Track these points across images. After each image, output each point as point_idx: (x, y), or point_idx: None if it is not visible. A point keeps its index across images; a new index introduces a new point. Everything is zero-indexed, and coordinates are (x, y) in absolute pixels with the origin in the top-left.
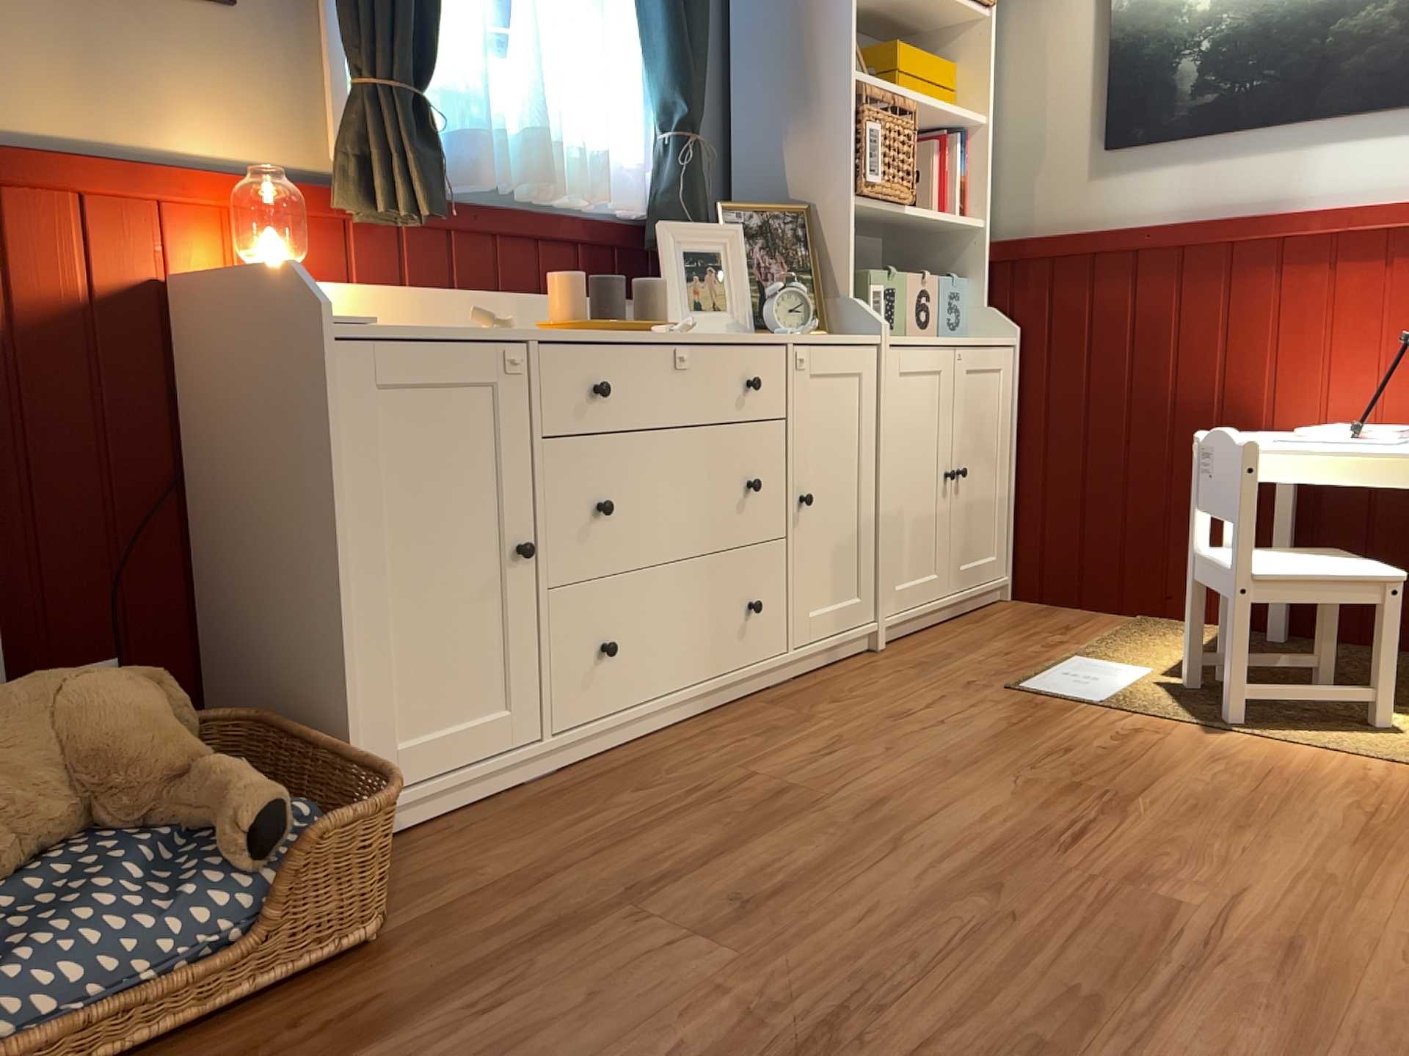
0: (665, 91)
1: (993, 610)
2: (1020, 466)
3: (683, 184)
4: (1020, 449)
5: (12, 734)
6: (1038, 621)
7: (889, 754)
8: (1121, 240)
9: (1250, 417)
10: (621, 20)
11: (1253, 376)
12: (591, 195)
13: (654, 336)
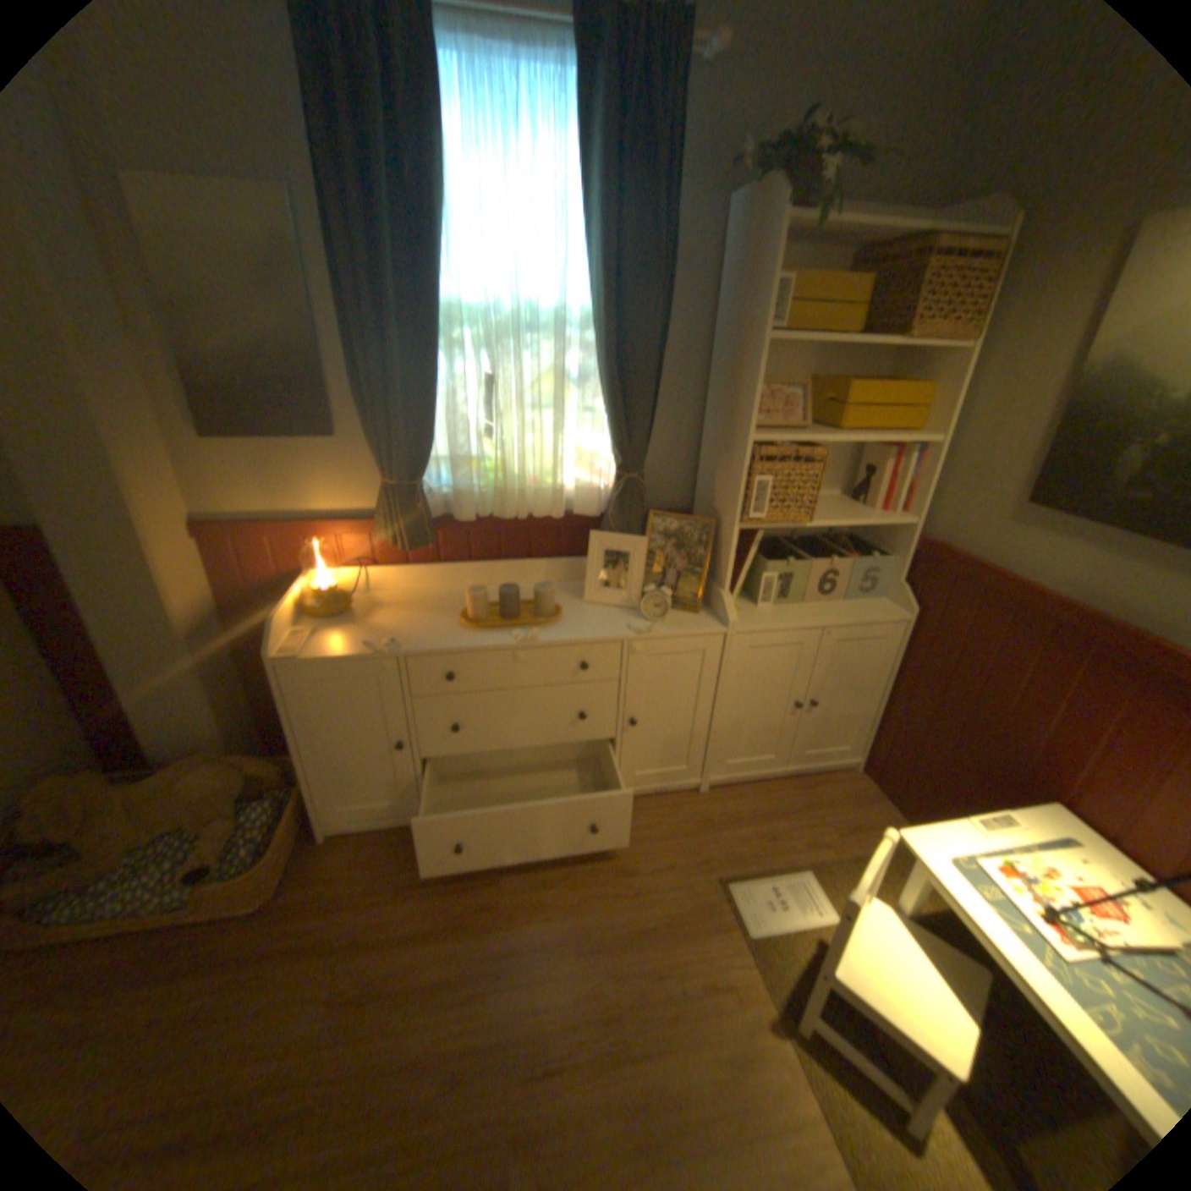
0: (612, 444)
1: (833, 781)
2: (891, 701)
3: (615, 507)
4: (895, 690)
5: (162, 792)
6: (846, 812)
7: (573, 909)
8: (1011, 588)
9: (1062, 791)
10: (594, 393)
11: (1078, 763)
12: (550, 514)
13: (502, 643)
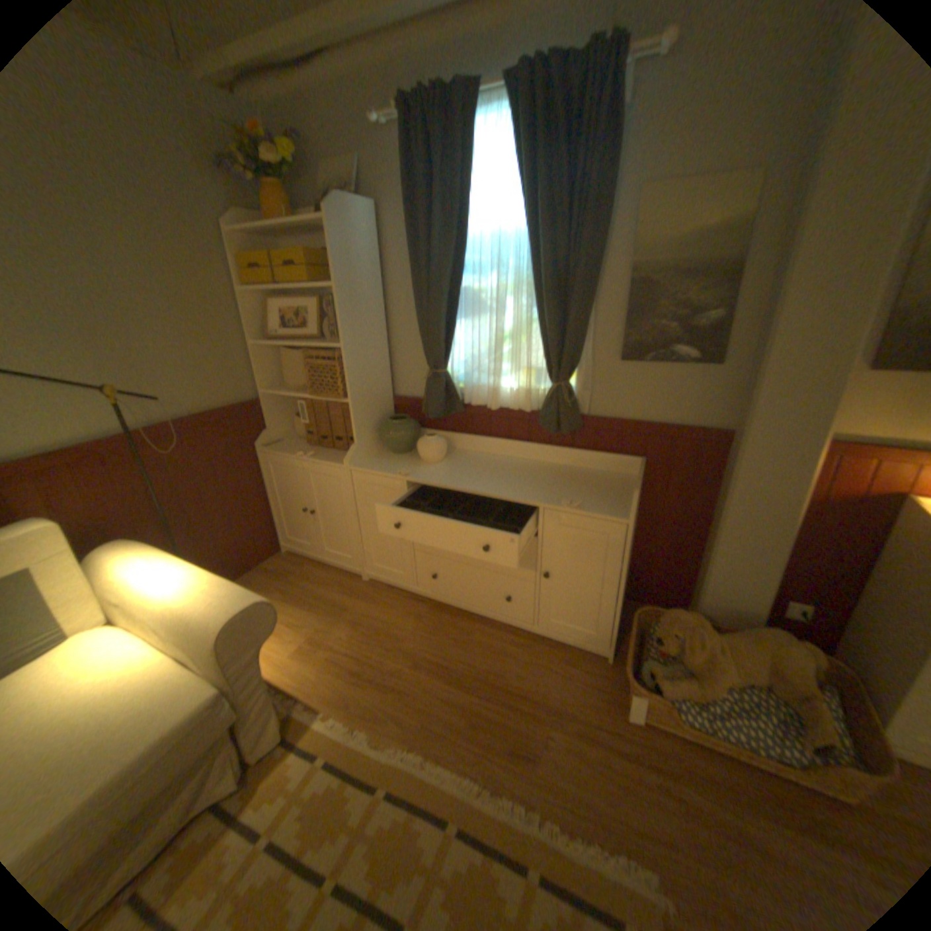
0: None
1: None
2: None
3: None
4: None
5: (760, 655)
6: None
7: None
8: None
9: None
10: None
11: None
12: None
13: None
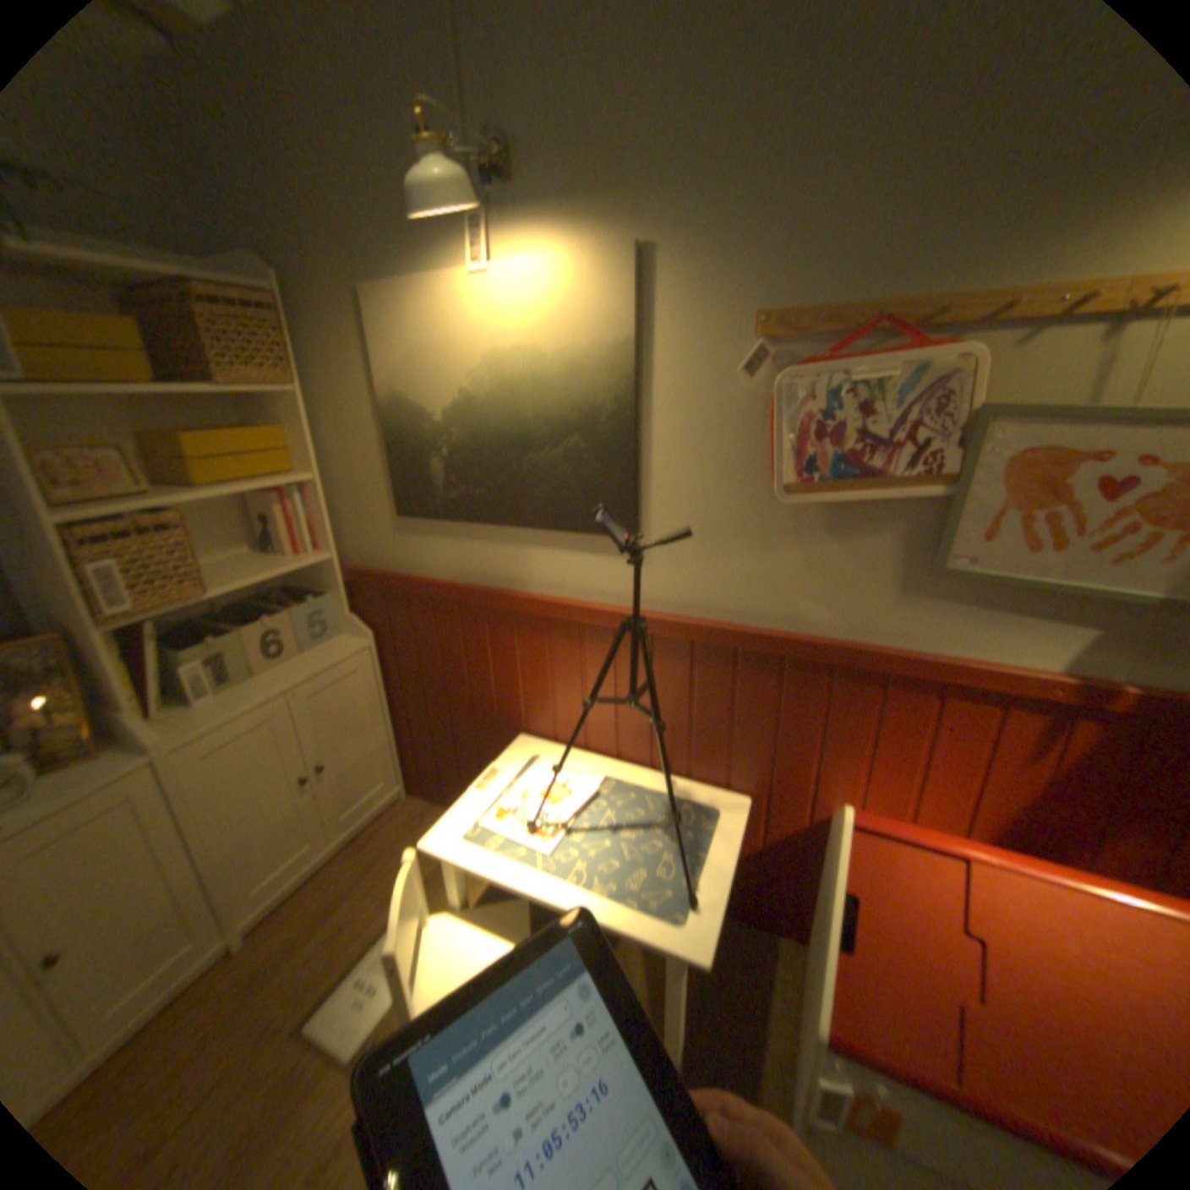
0: None
1: (383, 822)
2: (395, 720)
3: None
4: (393, 709)
5: None
6: (404, 843)
7: None
8: (420, 588)
9: (518, 723)
10: None
11: (515, 697)
12: None
13: None
